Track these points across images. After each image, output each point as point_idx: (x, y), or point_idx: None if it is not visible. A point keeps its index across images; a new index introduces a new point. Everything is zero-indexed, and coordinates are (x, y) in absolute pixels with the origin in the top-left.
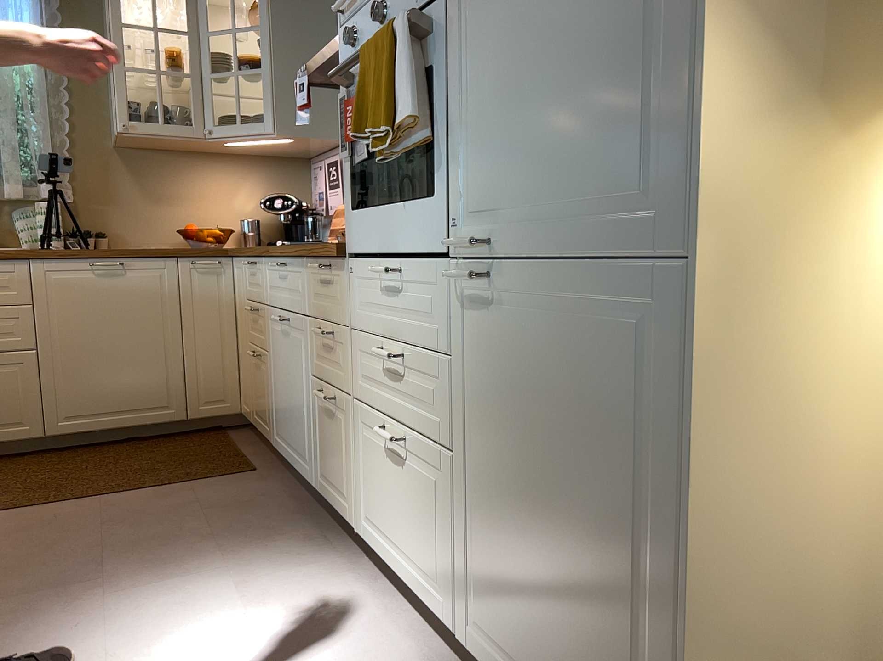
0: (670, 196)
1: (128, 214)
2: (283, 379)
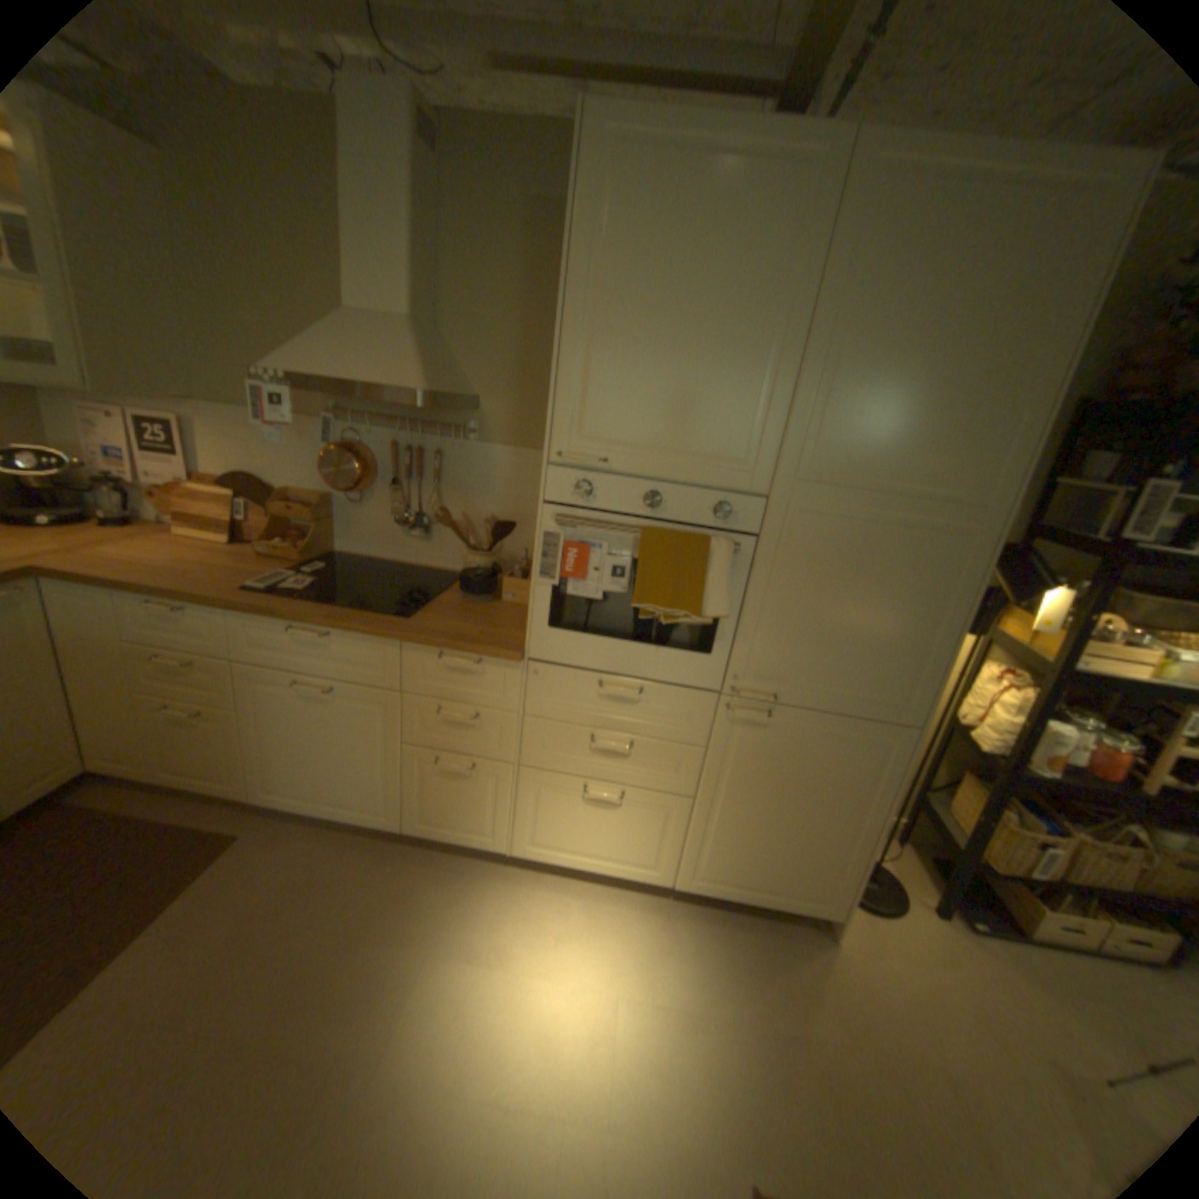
0: (909, 702)
1: None
2: (302, 743)
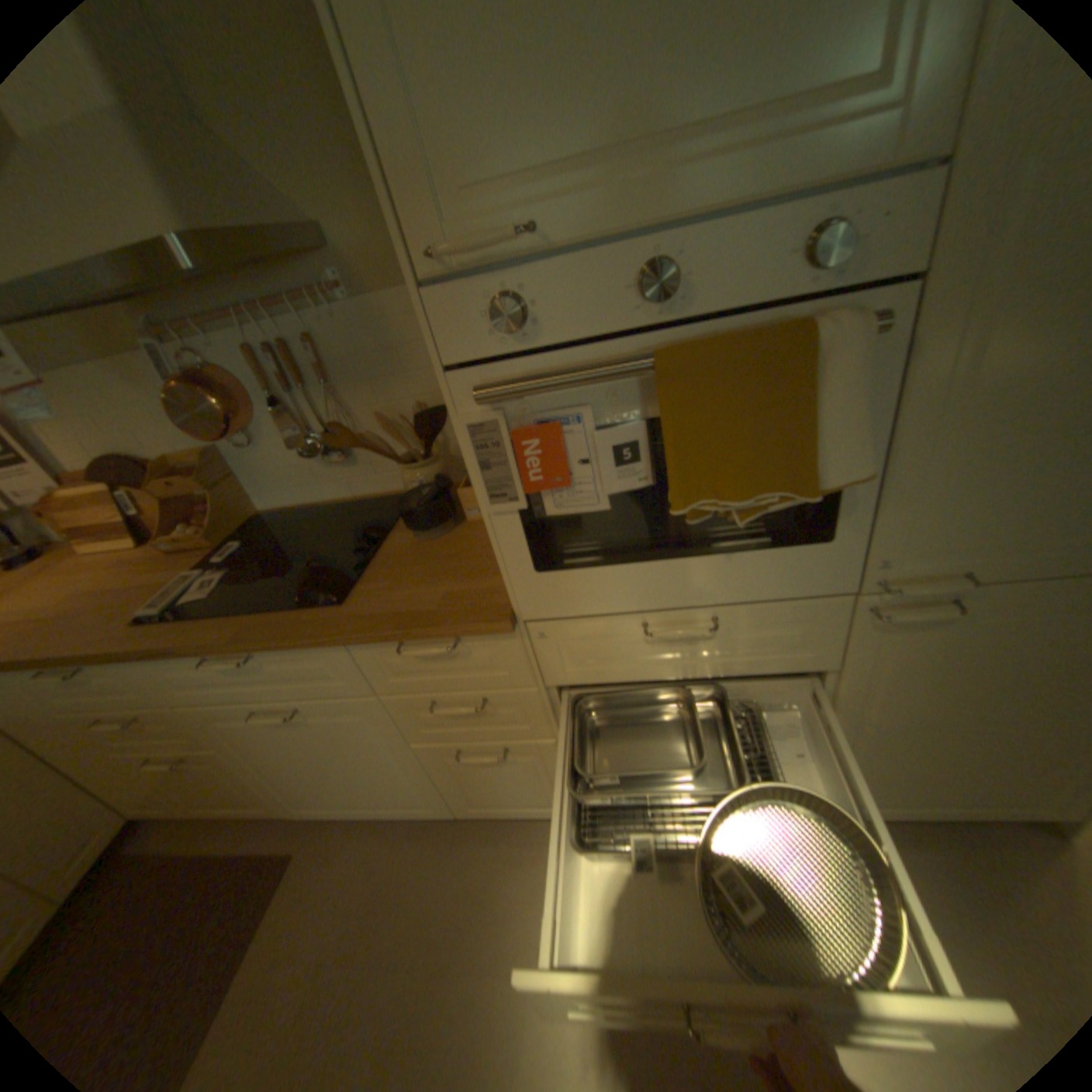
0: None
1: None
2: (301, 763)
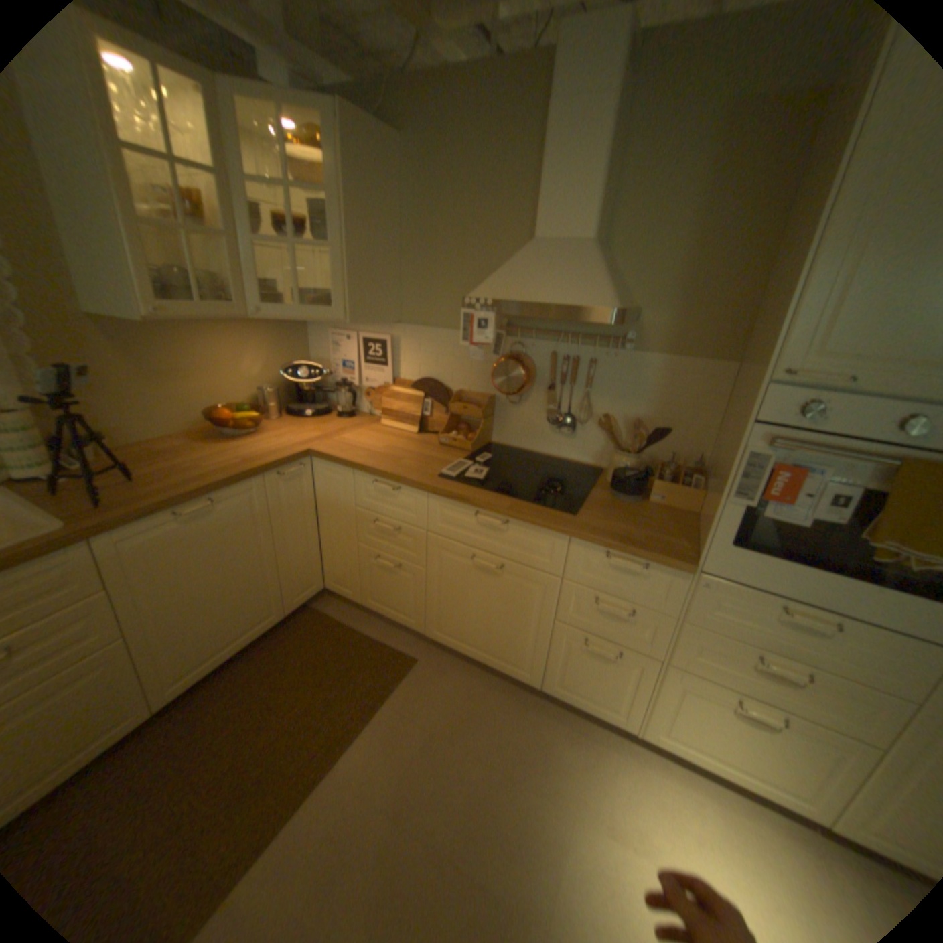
0: None
1: (124, 402)
2: (472, 601)
